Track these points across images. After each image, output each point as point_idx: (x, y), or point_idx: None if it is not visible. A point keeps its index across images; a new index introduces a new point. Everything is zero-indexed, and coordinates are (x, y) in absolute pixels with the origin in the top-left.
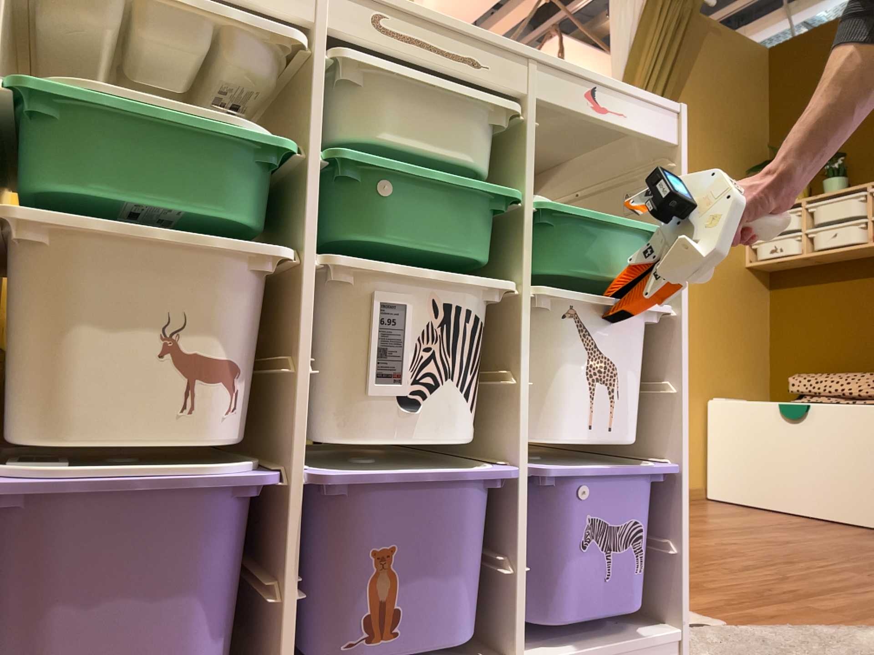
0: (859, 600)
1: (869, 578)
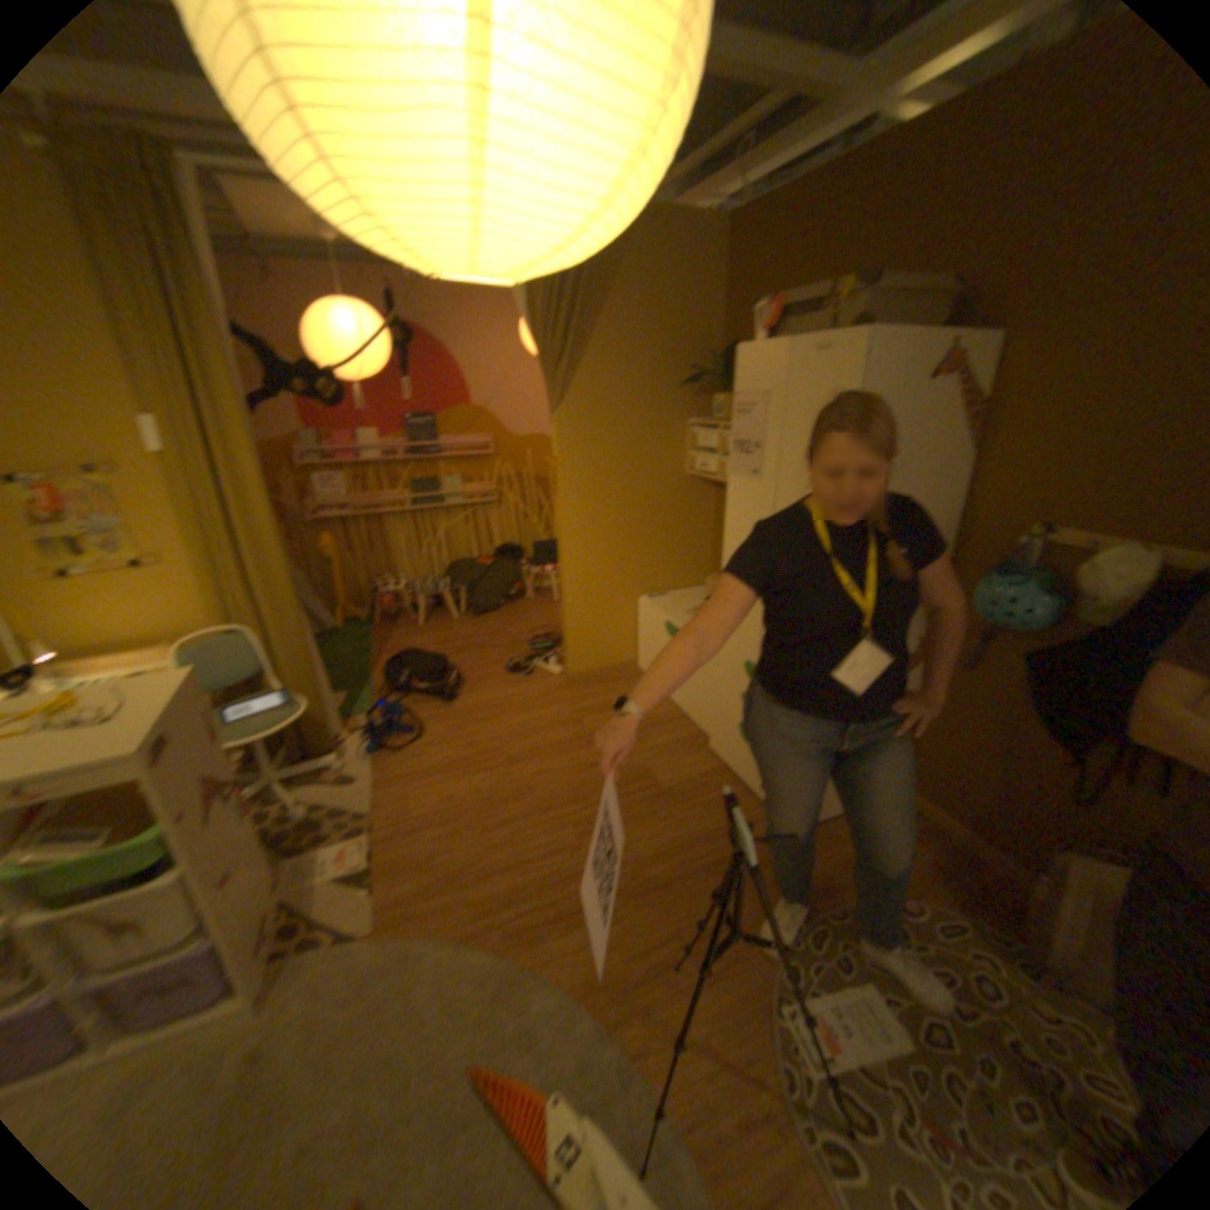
0: (508, 896)
1: (568, 849)
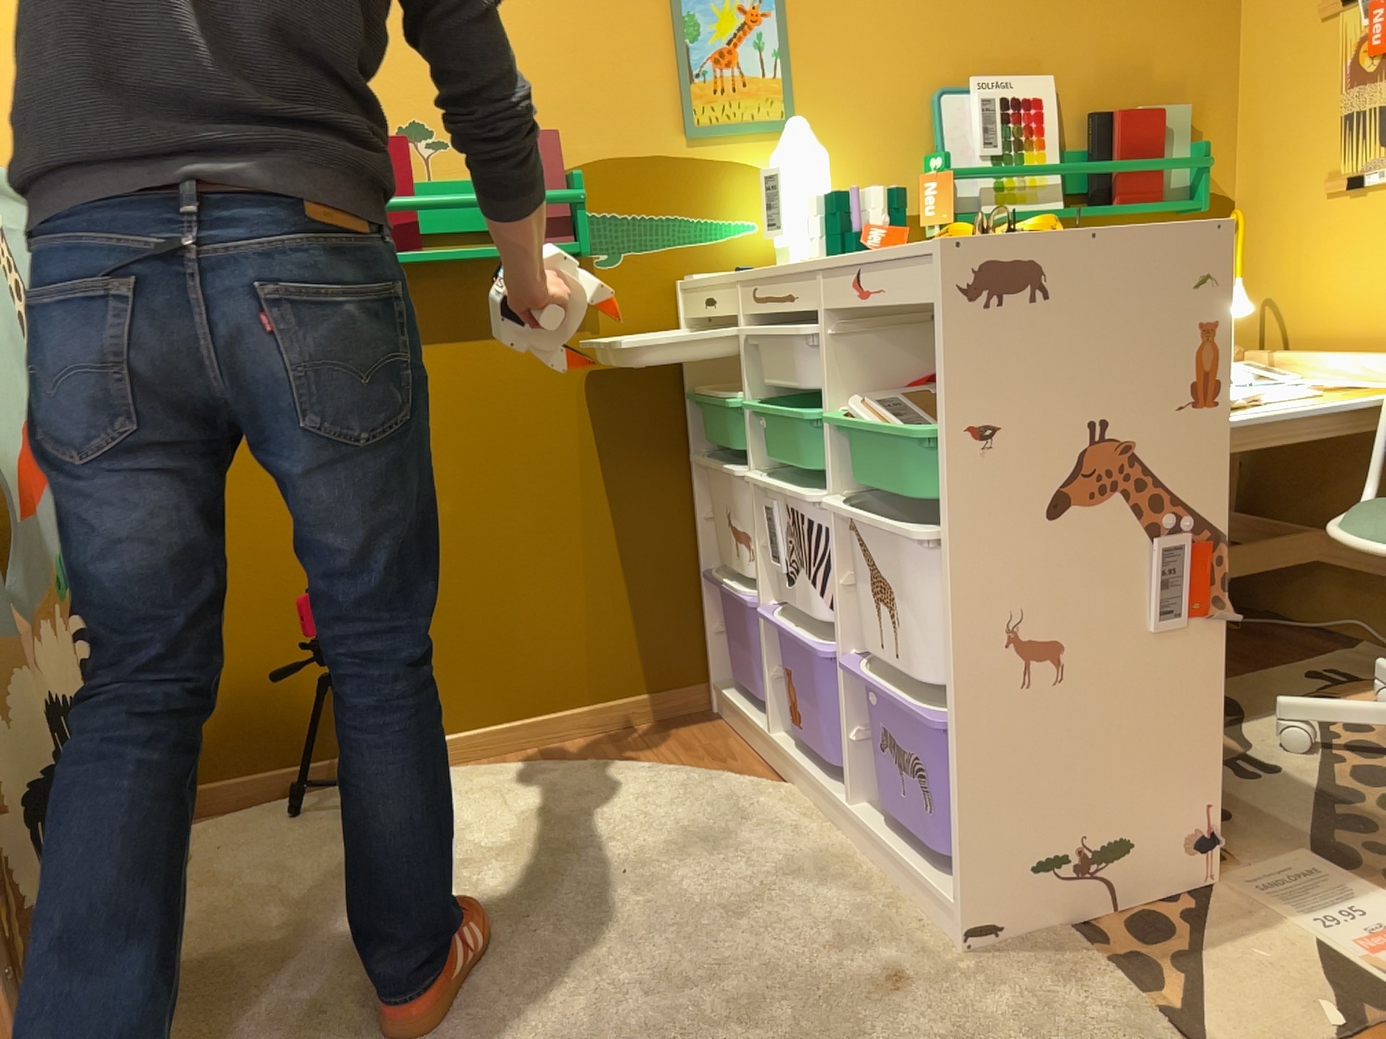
0: None
1: None
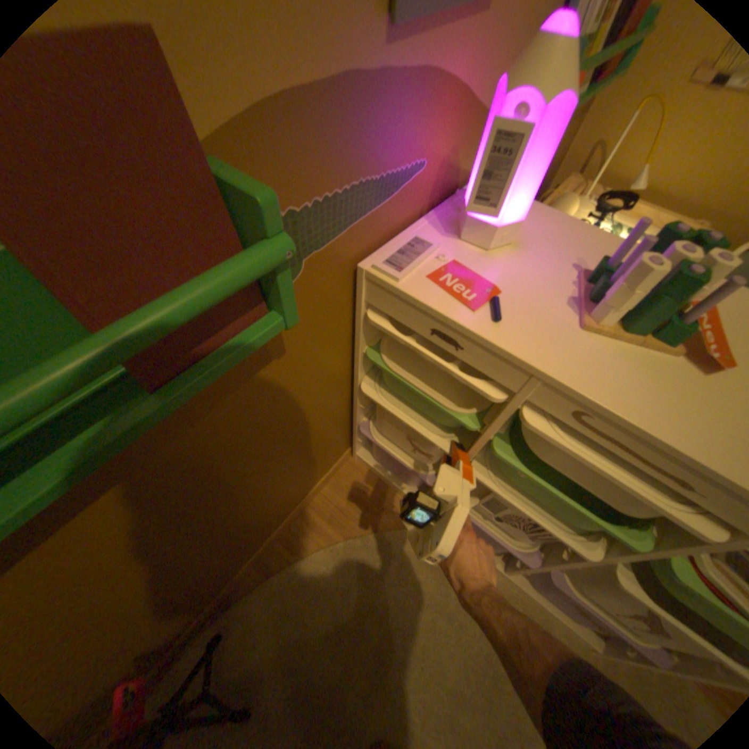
0: None
1: None
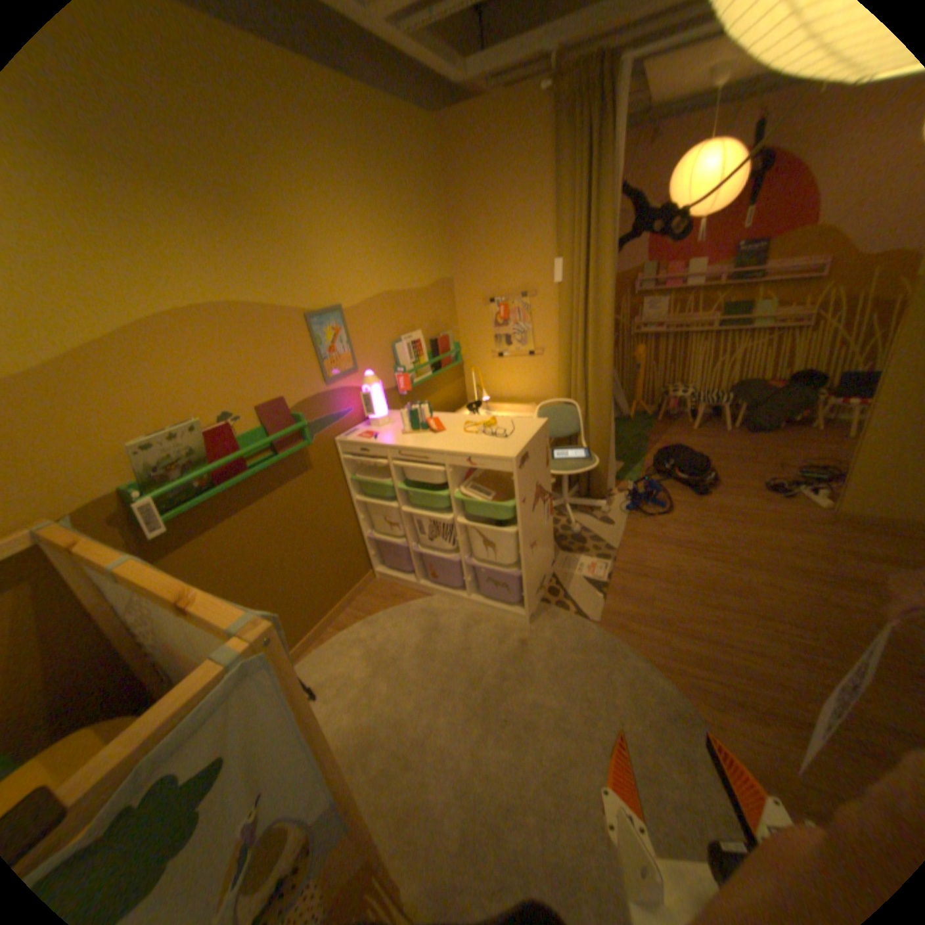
0: (708, 661)
1: (782, 661)
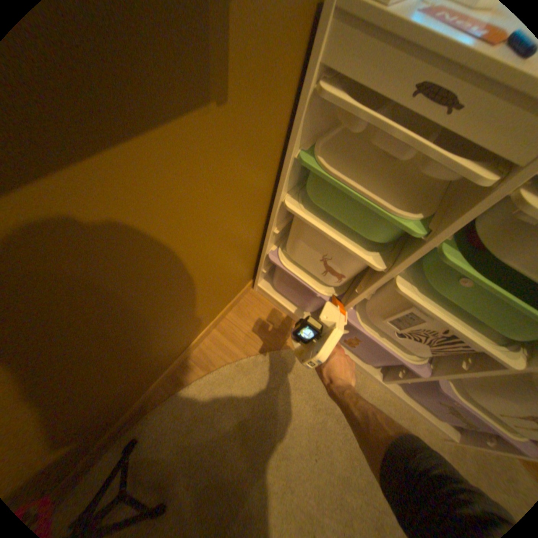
0: None
1: None
